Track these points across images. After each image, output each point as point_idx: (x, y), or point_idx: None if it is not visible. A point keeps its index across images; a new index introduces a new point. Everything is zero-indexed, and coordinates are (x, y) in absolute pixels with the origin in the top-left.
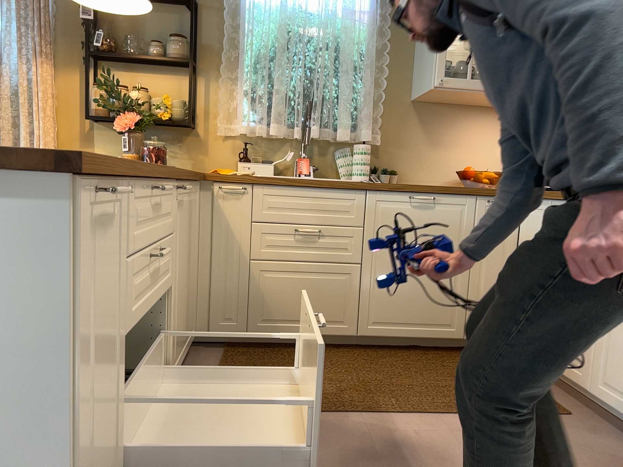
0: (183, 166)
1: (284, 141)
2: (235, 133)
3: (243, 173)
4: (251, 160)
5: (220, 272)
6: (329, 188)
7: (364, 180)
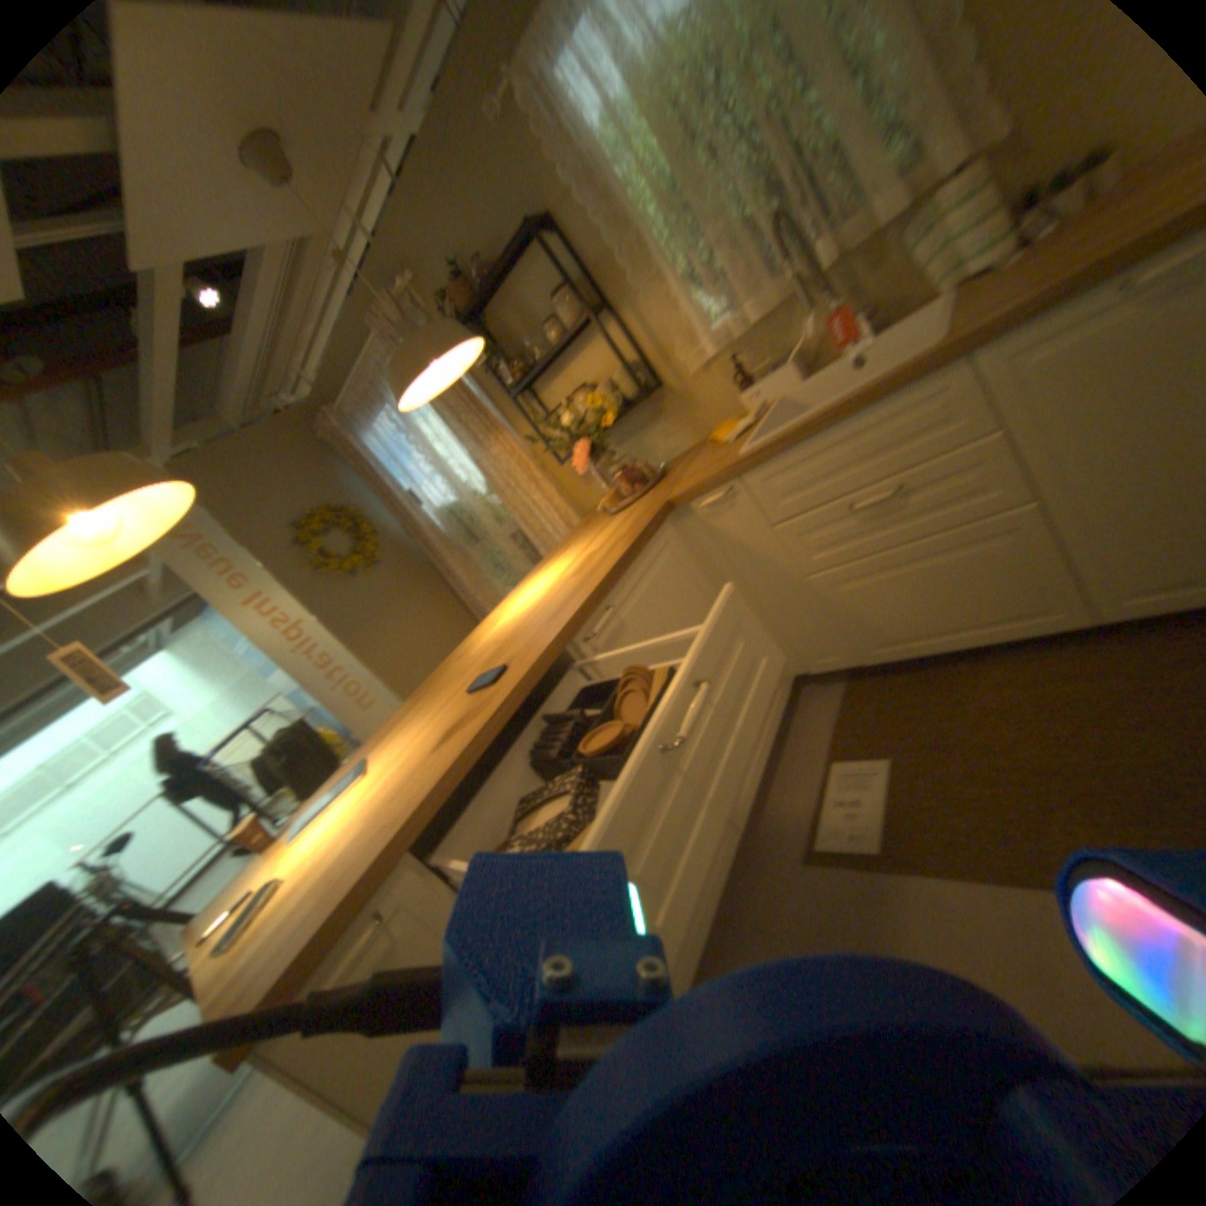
0: (681, 441)
1: (790, 302)
2: (709, 355)
3: (753, 408)
4: (755, 378)
5: (775, 604)
6: (873, 403)
7: (996, 265)
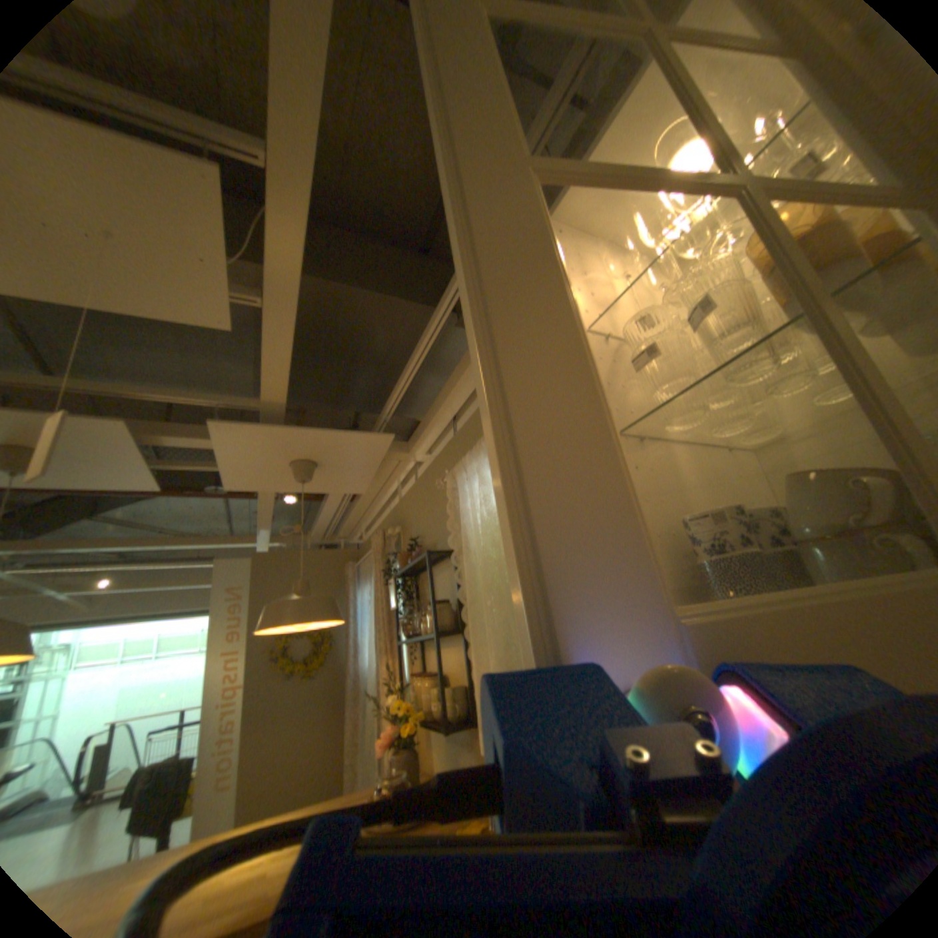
0: None
1: None
2: None
3: None
4: None
5: None
6: None
7: None
